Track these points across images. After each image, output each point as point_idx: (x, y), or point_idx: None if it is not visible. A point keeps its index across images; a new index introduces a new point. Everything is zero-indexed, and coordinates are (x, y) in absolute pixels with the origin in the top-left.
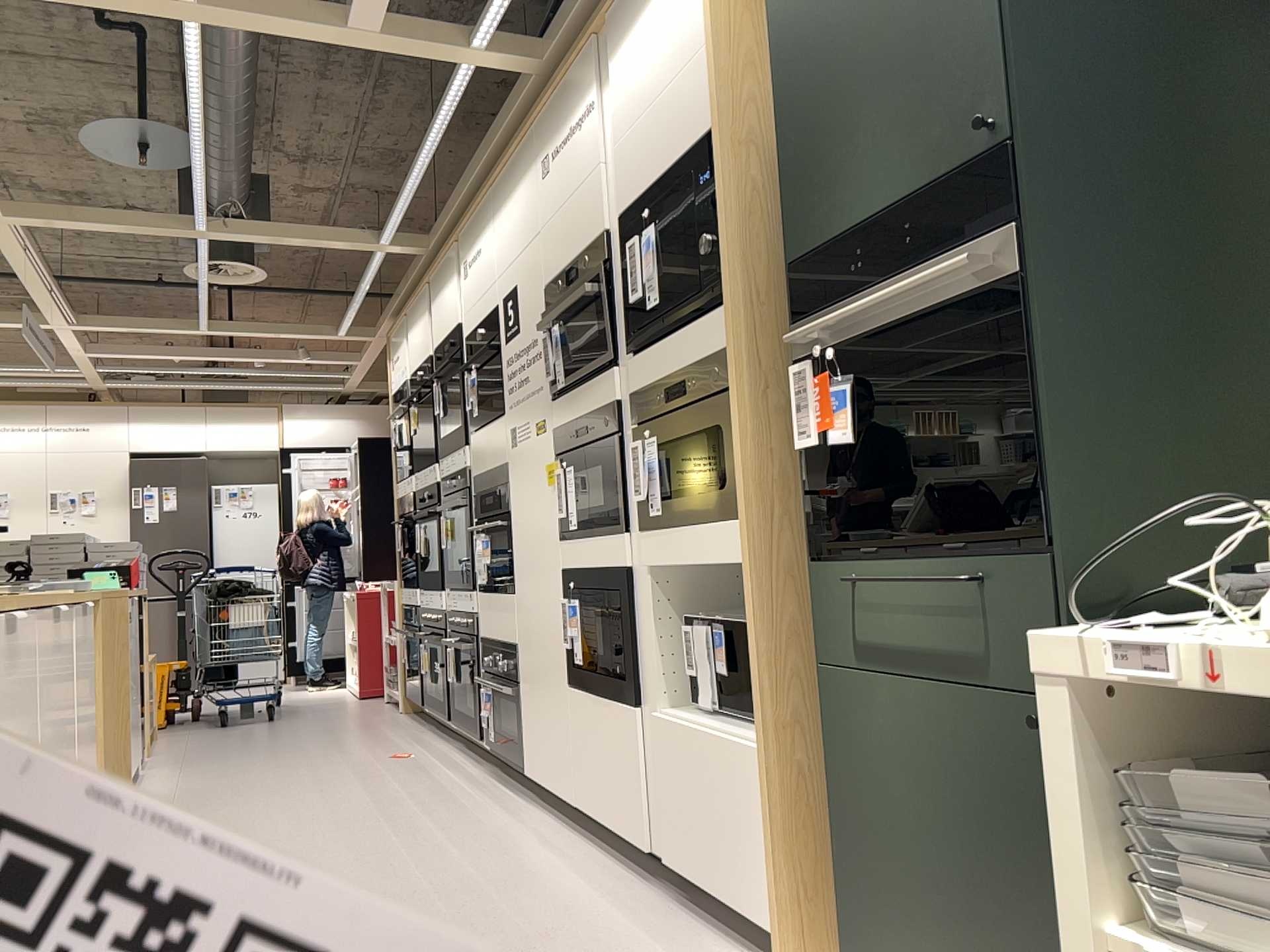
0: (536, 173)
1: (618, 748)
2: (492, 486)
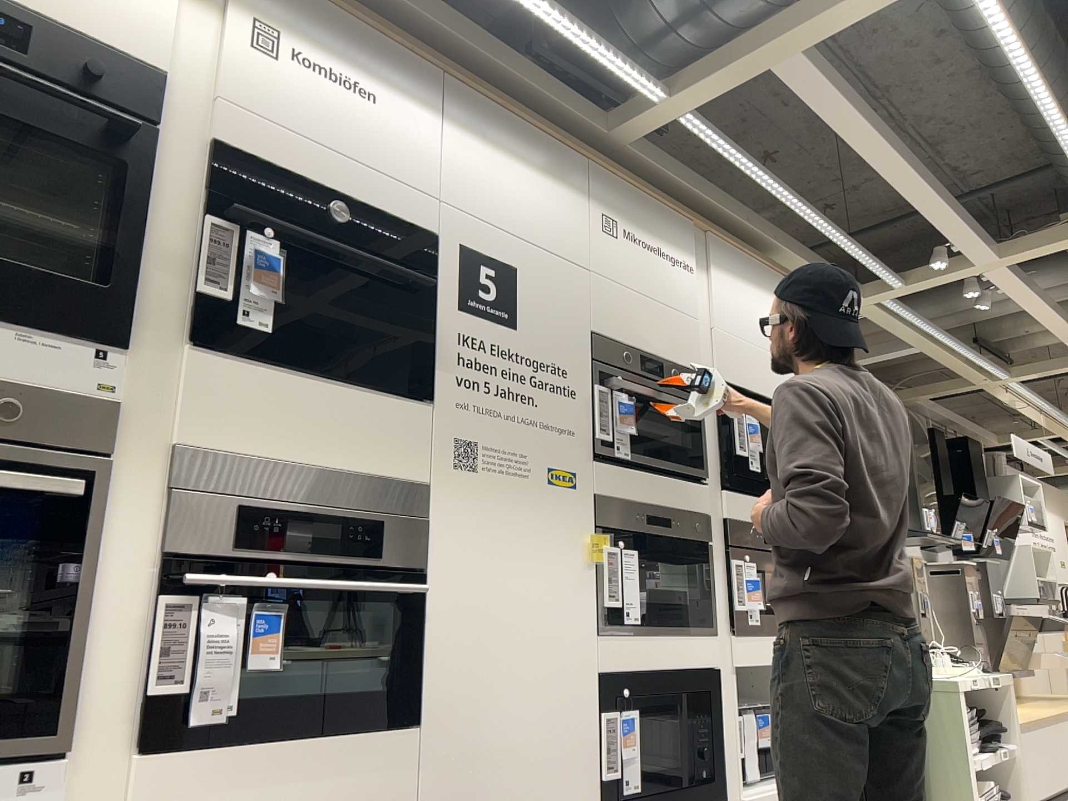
0: (588, 207)
1: None
2: (337, 505)
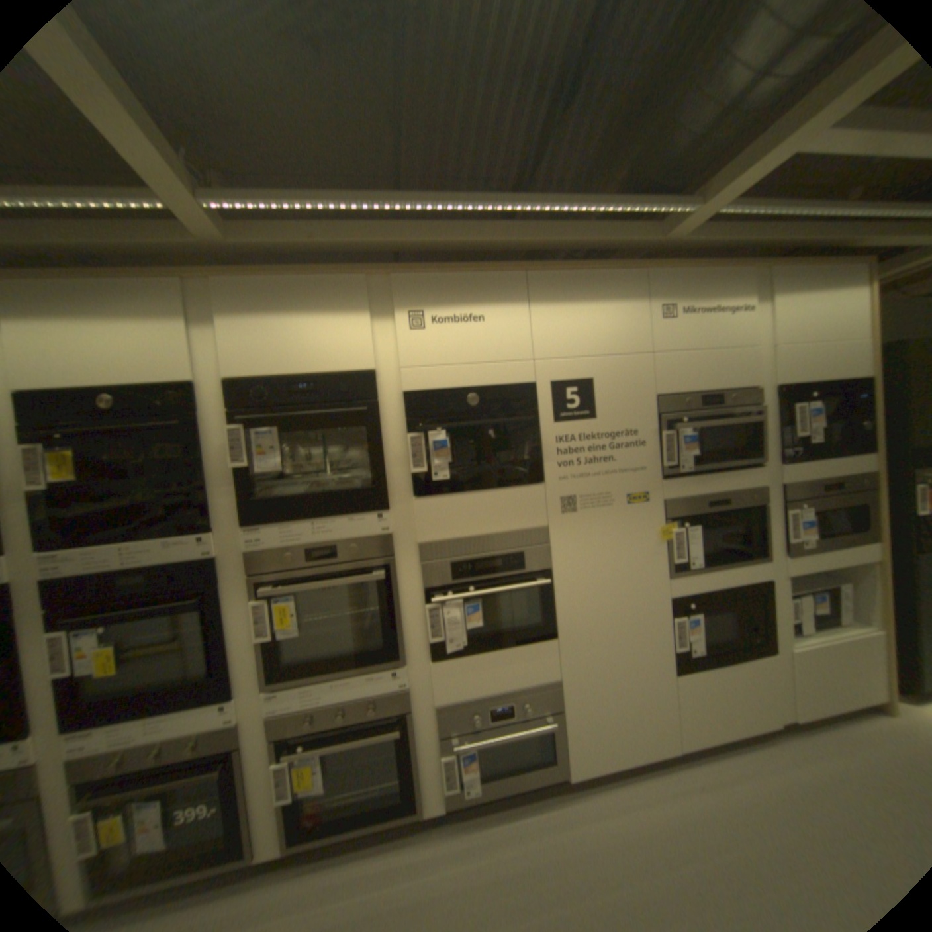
0: (648, 307)
1: (752, 688)
2: (498, 550)
